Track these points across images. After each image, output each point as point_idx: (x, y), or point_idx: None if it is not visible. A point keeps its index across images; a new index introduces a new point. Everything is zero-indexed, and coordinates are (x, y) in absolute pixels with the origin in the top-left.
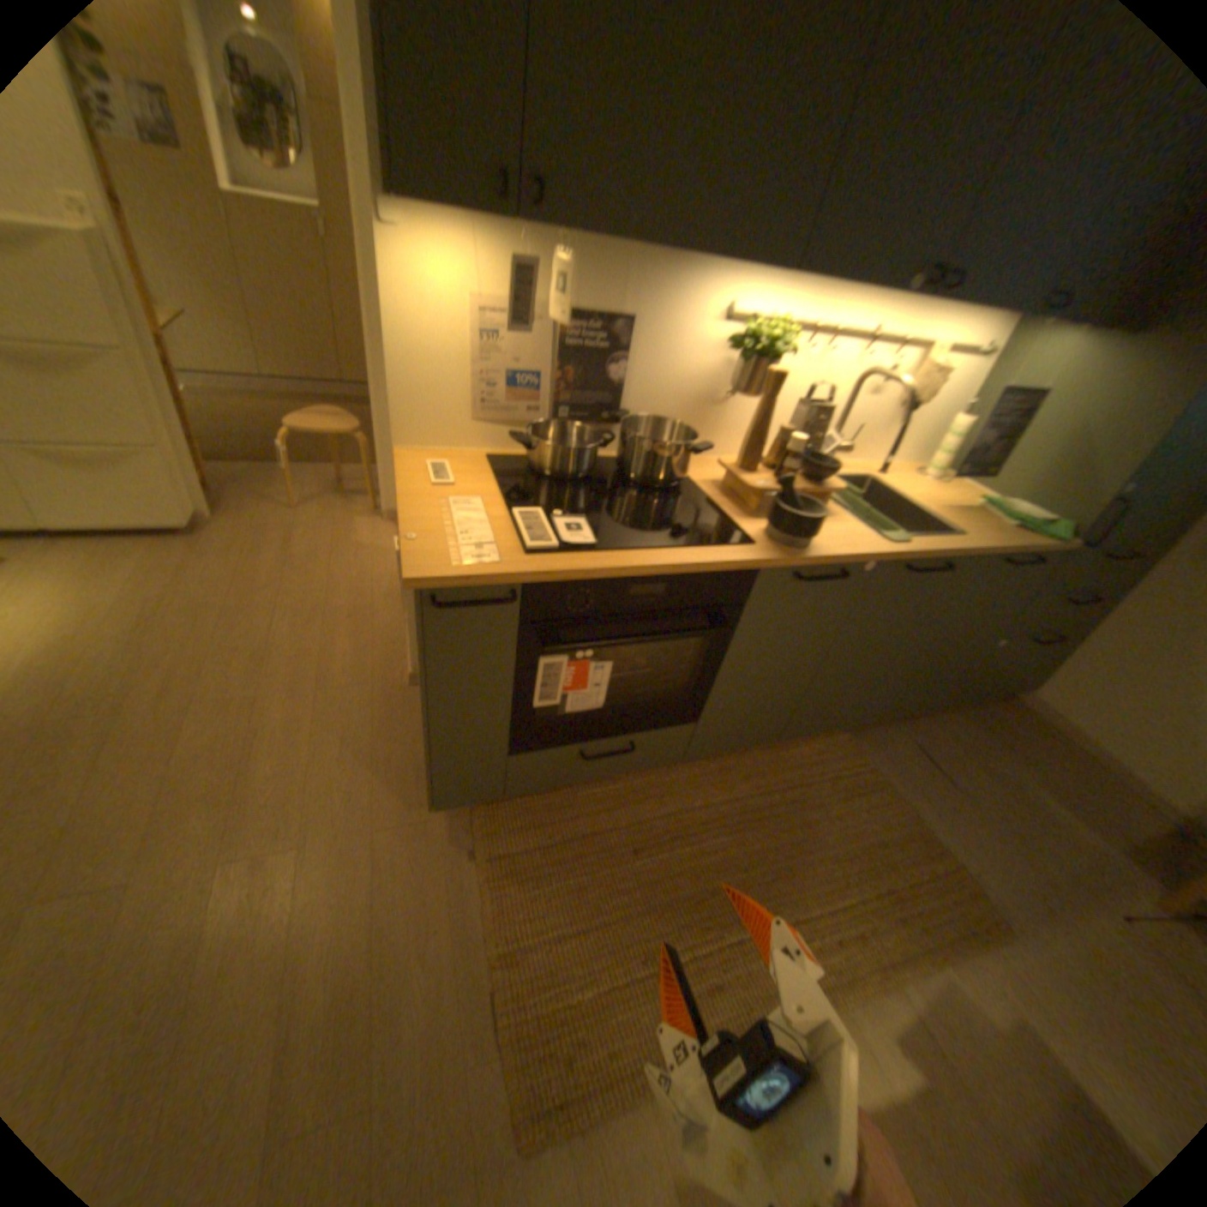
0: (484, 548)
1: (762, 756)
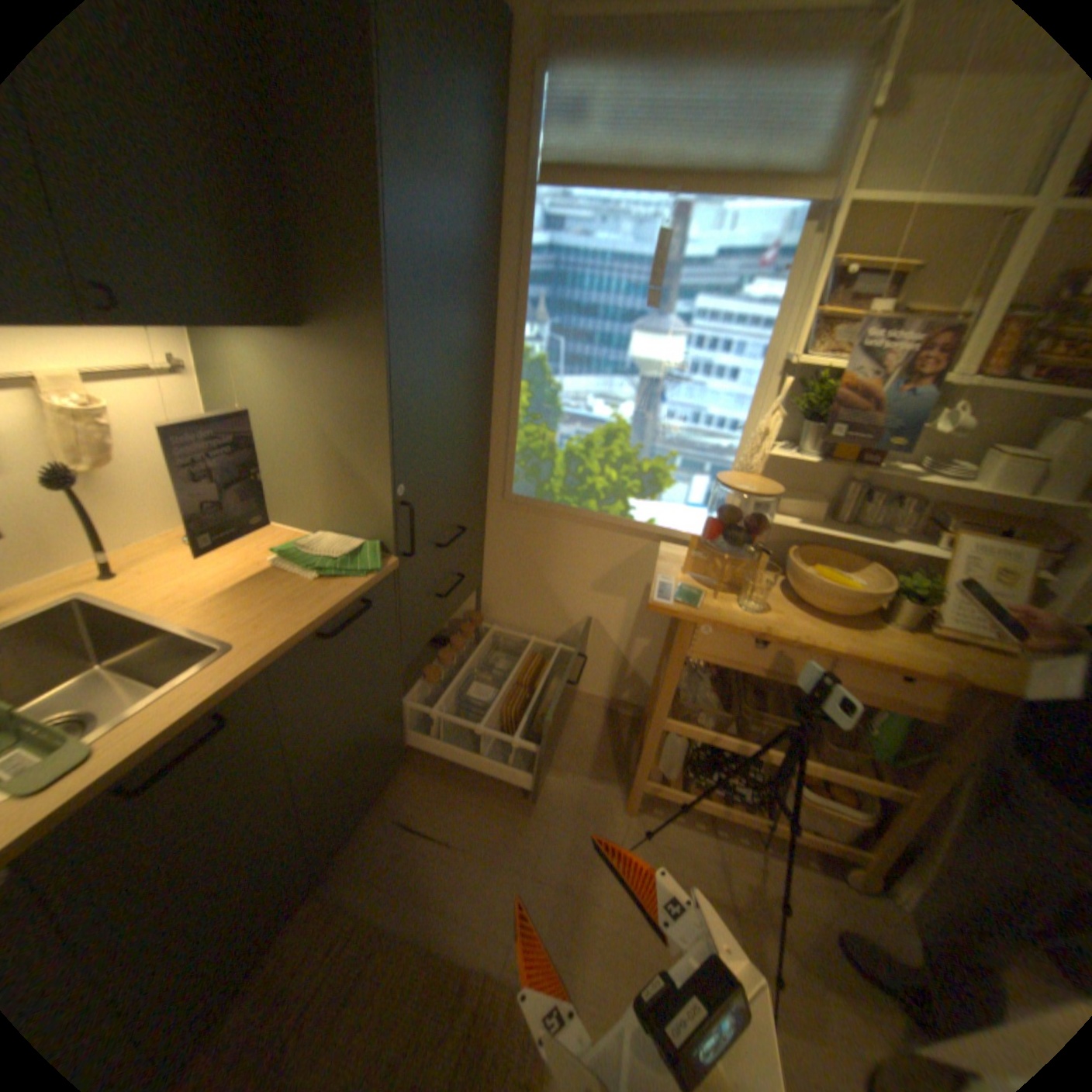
0: None
1: None
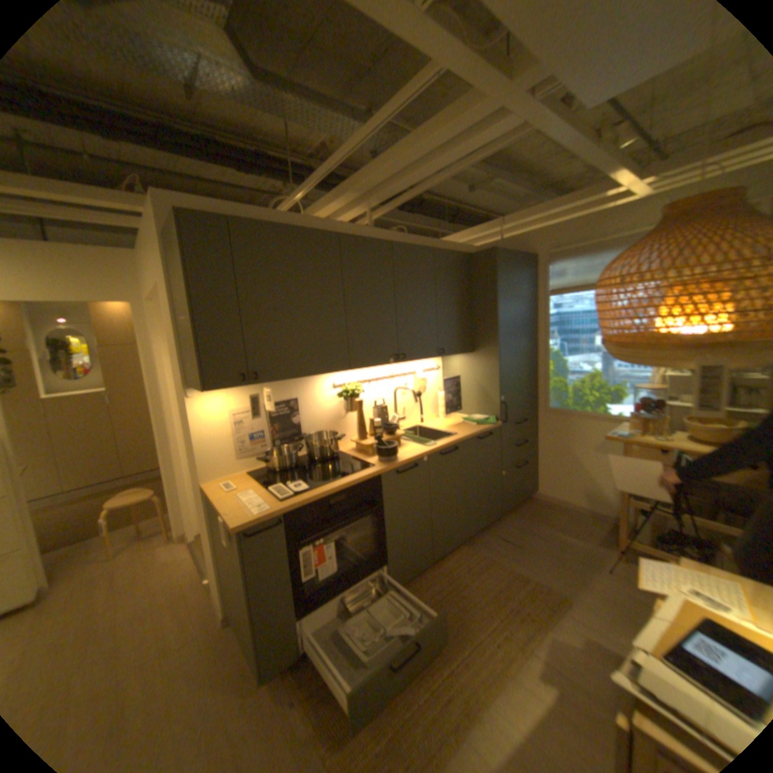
0: (261, 506)
1: (431, 576)
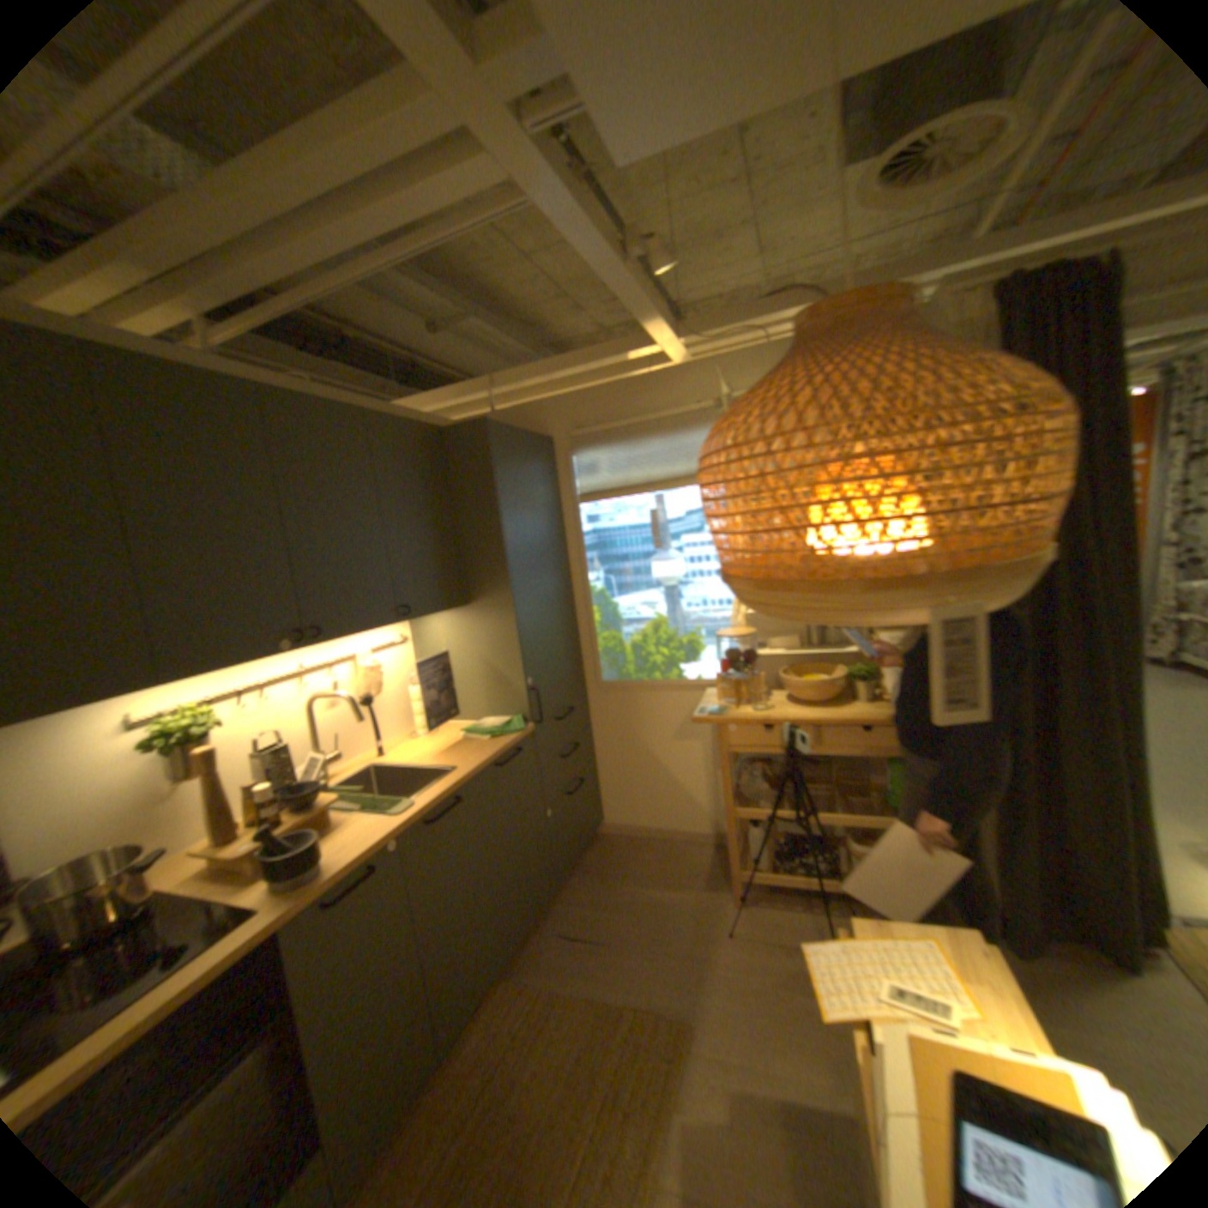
0: None
1: (436, 1094)
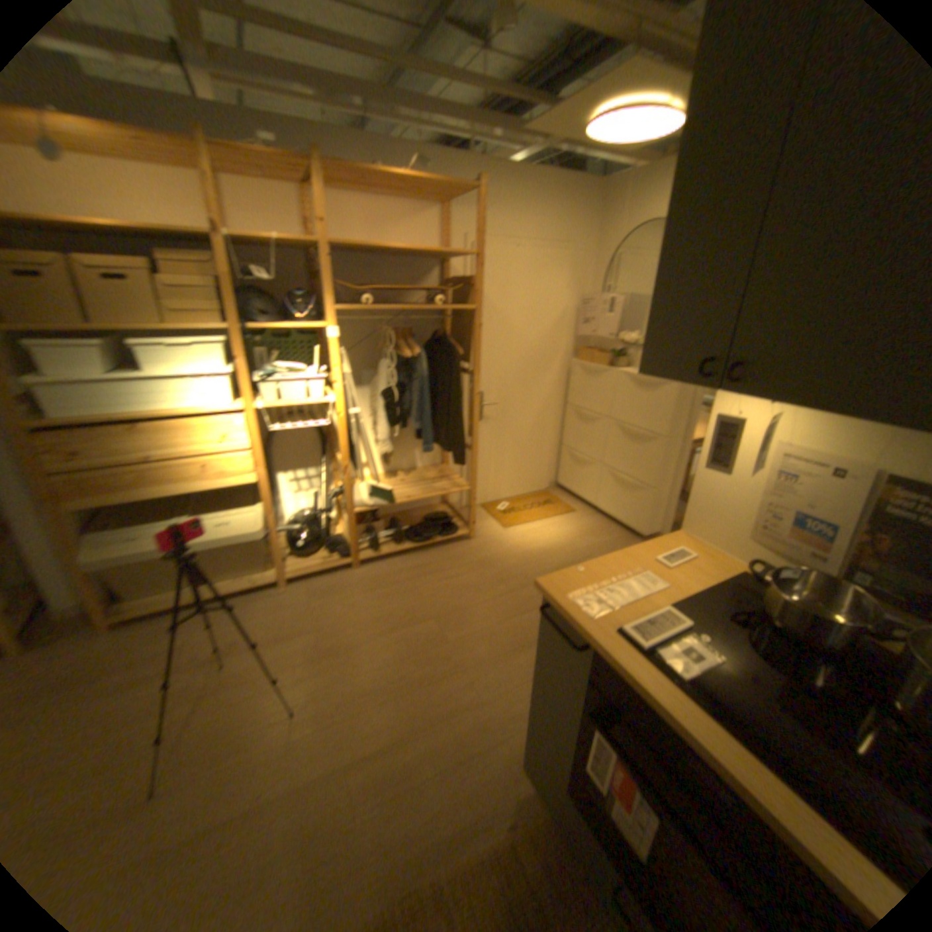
0: (604, 605)
1: None
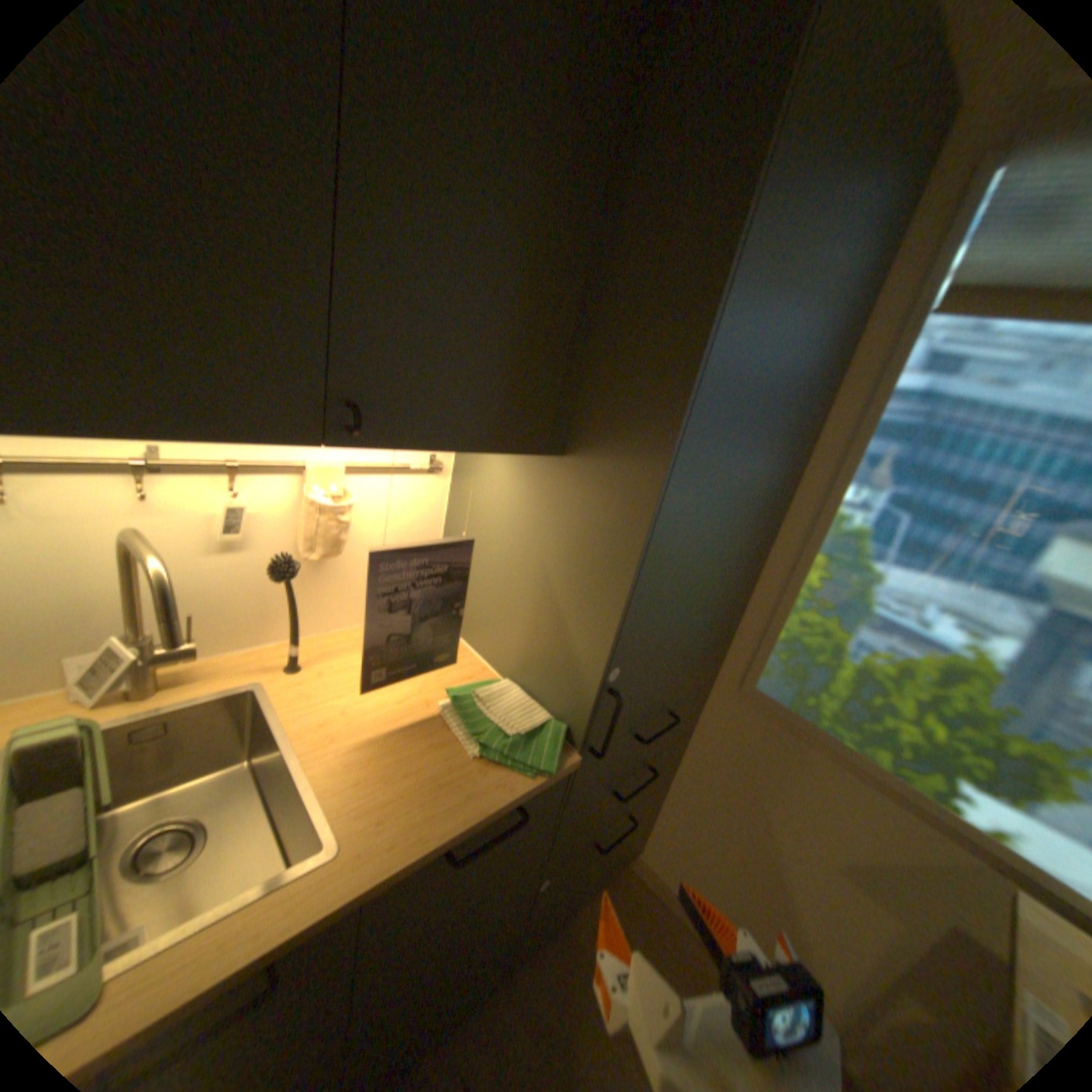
0: None
1: None
